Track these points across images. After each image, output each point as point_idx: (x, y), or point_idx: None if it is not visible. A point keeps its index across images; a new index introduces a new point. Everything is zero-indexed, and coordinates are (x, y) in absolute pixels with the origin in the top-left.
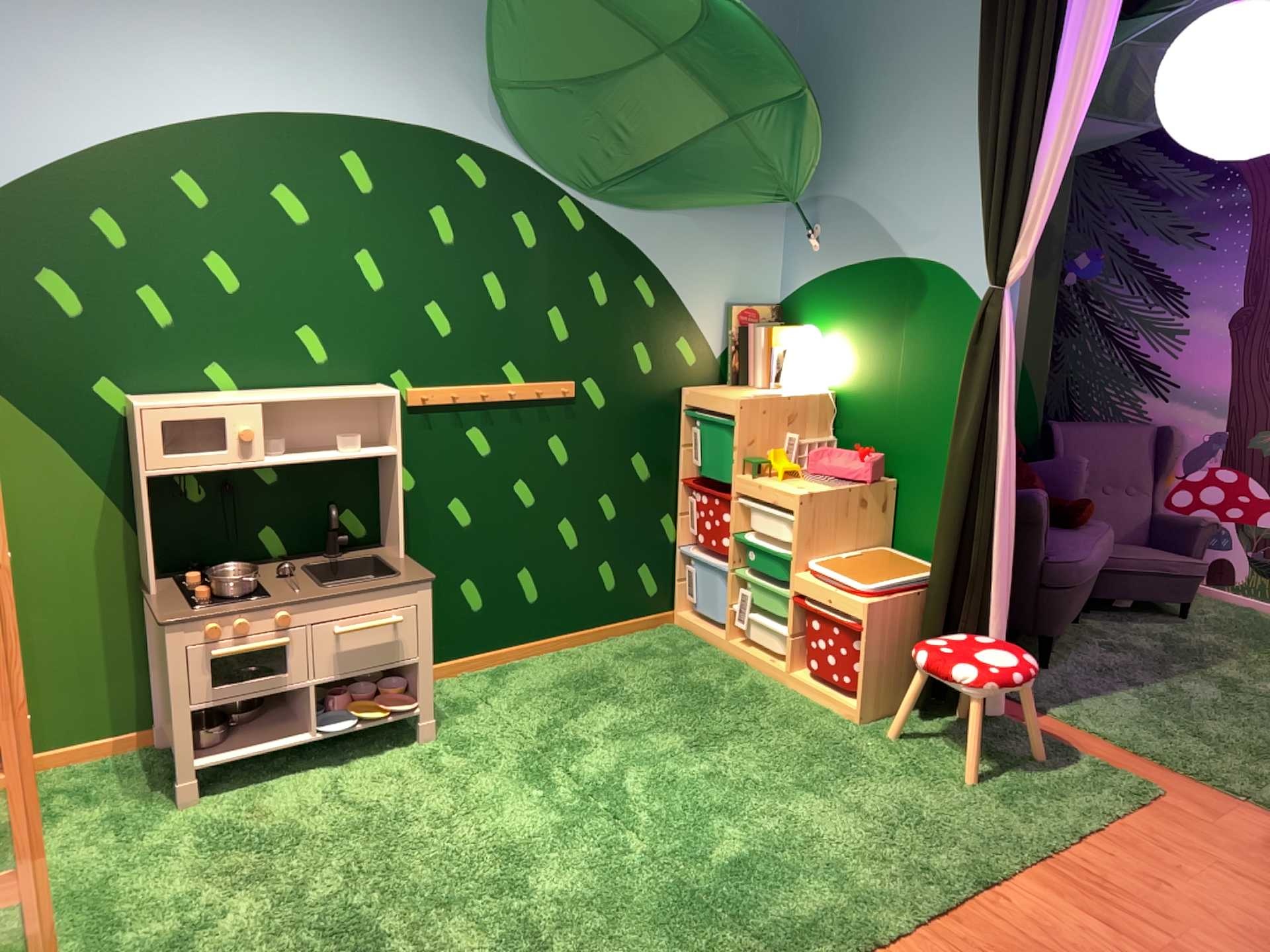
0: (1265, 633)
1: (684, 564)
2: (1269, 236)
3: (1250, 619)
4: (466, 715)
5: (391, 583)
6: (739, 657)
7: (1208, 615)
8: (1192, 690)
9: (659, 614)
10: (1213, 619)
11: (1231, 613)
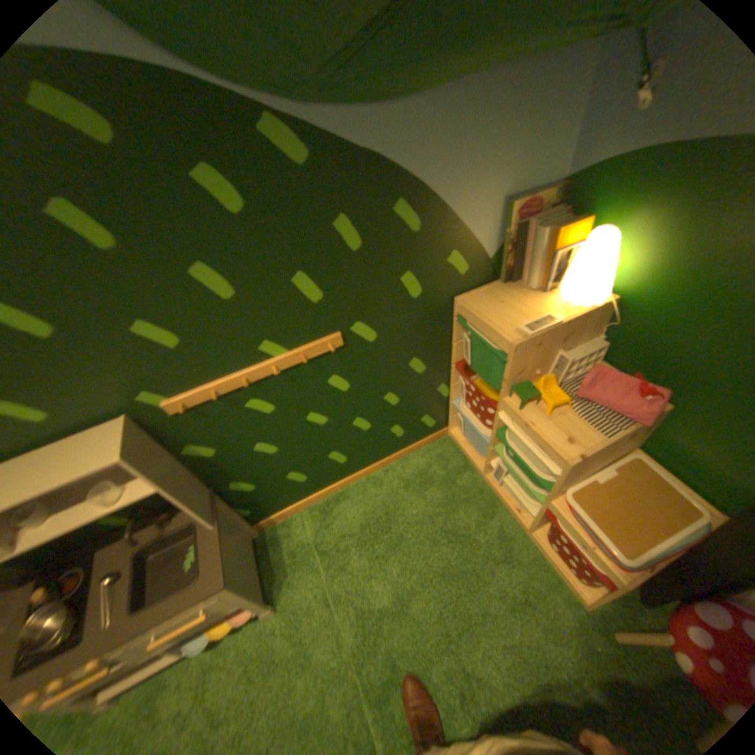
0: None
1: (455, 408)
2: None
3: None
4: (301, 570)
5: (186, 602)
6: (492, 488)
7: None
8: None
9: (437, 433)
10: None
11: None
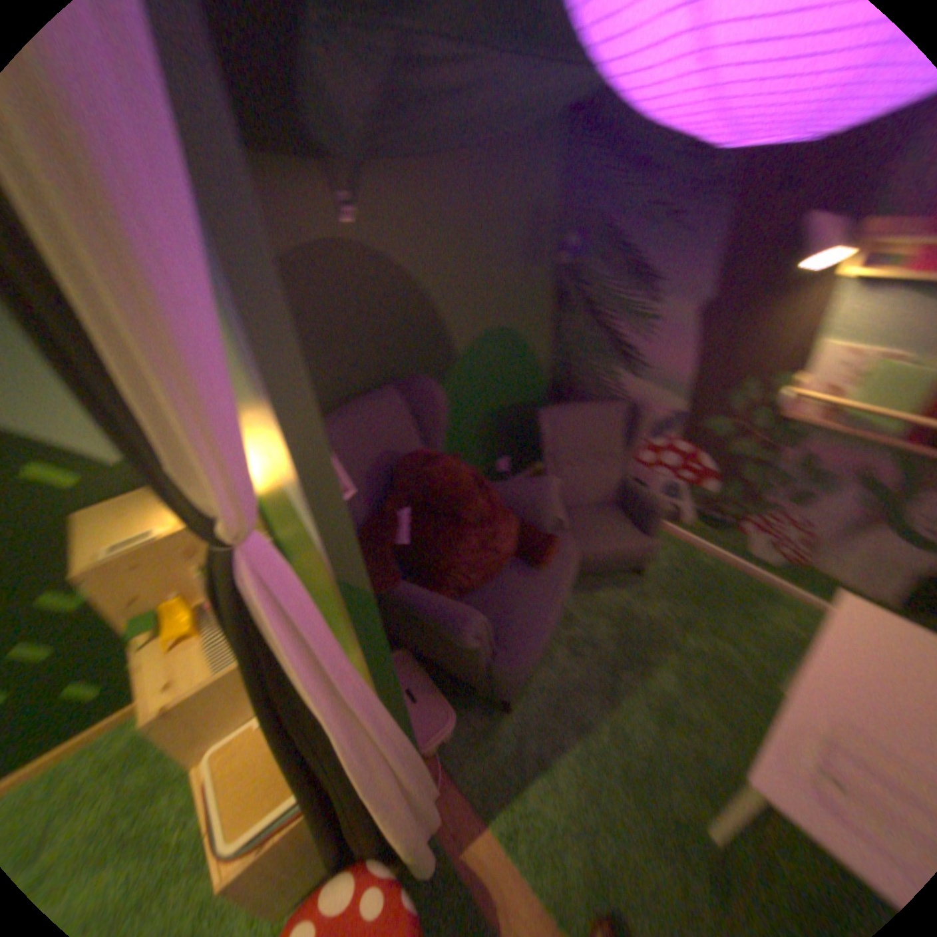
0: (703, 592)
1: None
2: (756, 213)
3: (692, 567)
4: None
5: None
6: None
7: (661, 566)
8: (635, 738)
9: None
10: (664, 574)
11: (678, 559)
